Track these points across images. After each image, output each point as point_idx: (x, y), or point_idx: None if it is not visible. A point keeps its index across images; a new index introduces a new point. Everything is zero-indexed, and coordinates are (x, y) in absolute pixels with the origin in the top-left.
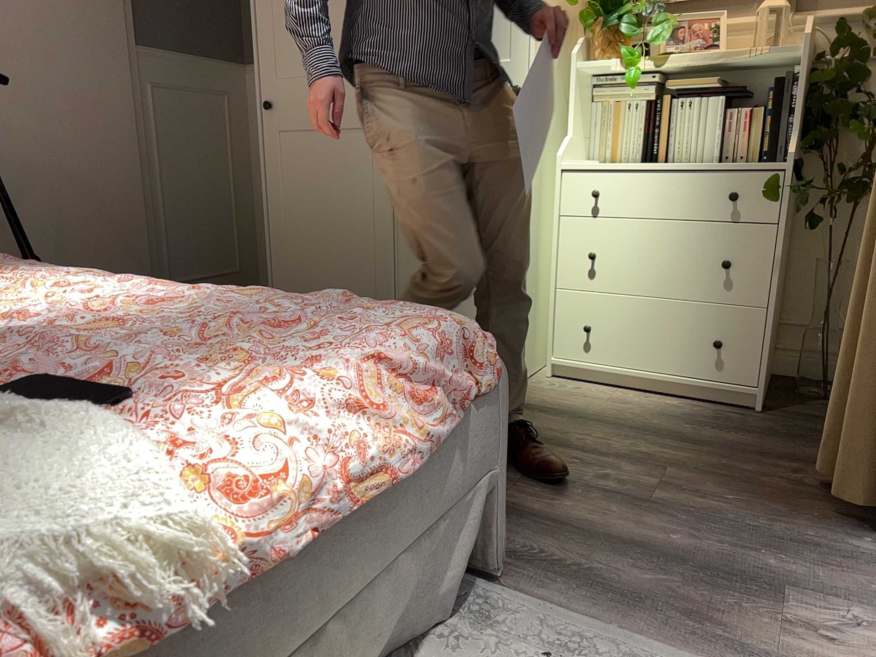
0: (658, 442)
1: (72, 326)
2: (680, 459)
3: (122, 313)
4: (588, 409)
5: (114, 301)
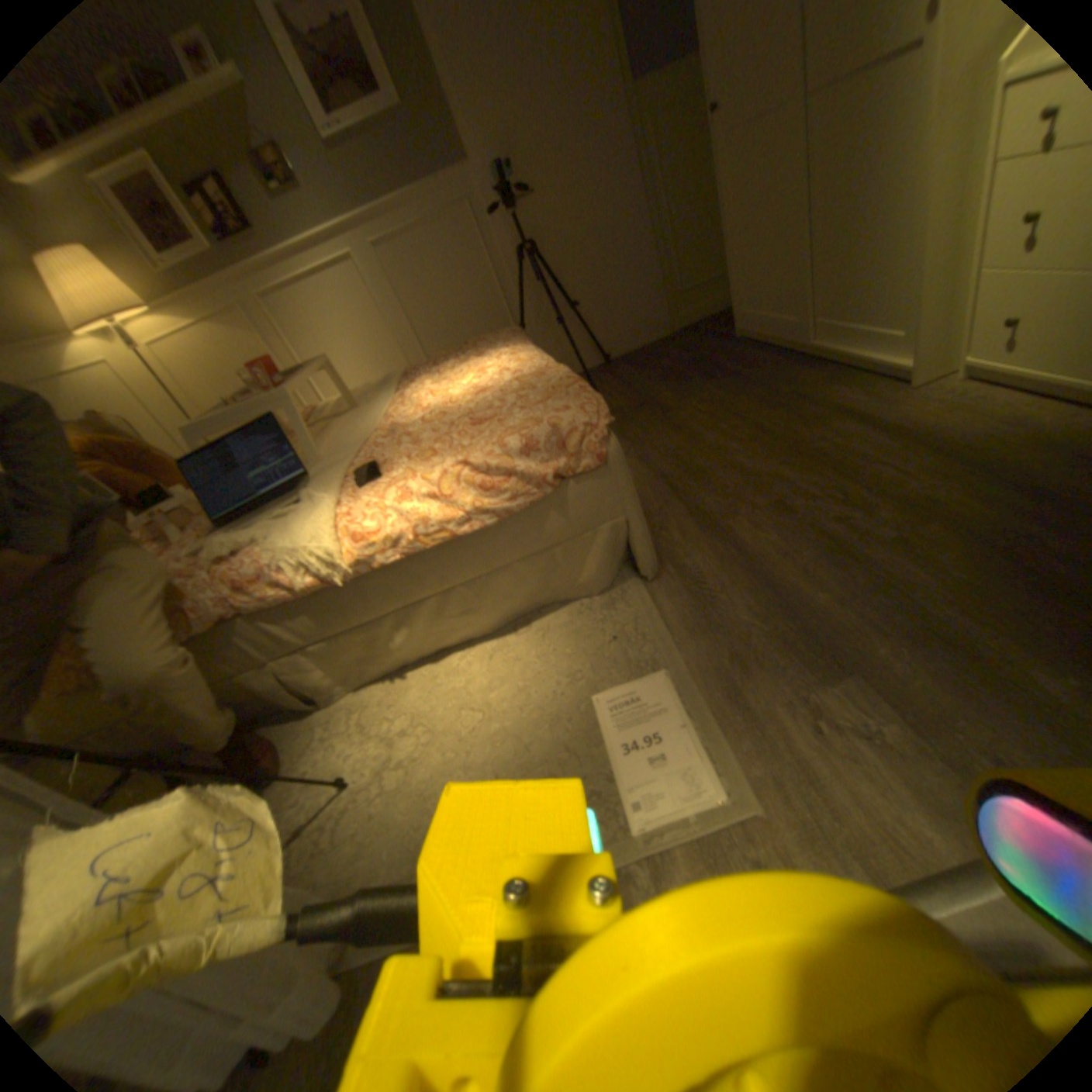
0: (987, 484)
1: (439, 410)
2: (982, 511)
3: (470, 395)
4: (955, 429)
5: (476, 385)
